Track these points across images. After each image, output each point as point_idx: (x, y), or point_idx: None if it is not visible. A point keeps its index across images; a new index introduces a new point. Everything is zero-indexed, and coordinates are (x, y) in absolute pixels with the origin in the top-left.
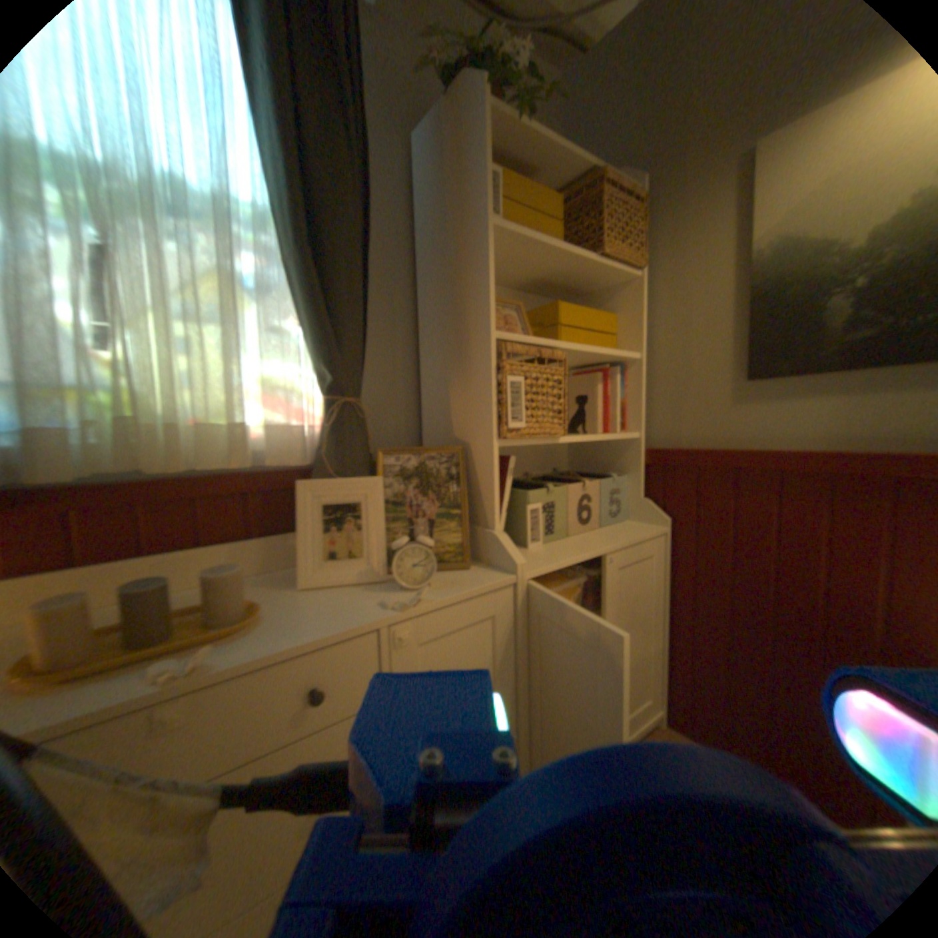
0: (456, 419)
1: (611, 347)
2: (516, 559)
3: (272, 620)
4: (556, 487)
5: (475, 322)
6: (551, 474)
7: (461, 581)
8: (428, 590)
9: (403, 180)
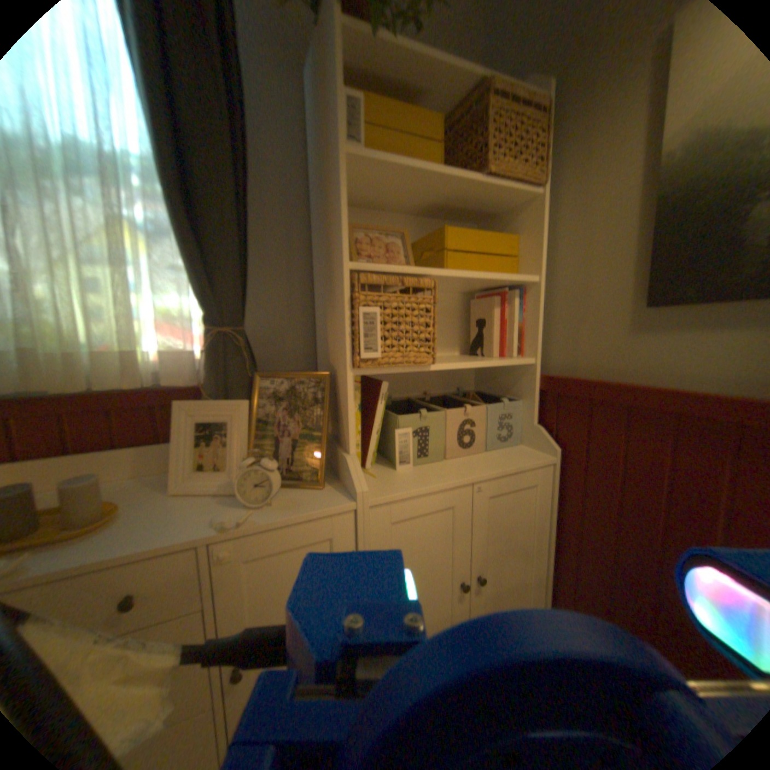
0: (332, 345)
1: (512, 270)
2: (360, 487)
3: (121, 525)
4: (435, 411)
5: (338, 253)
6: (454, 393)
7: (303, 503)
8: (253, 513)
9: (301, 119)
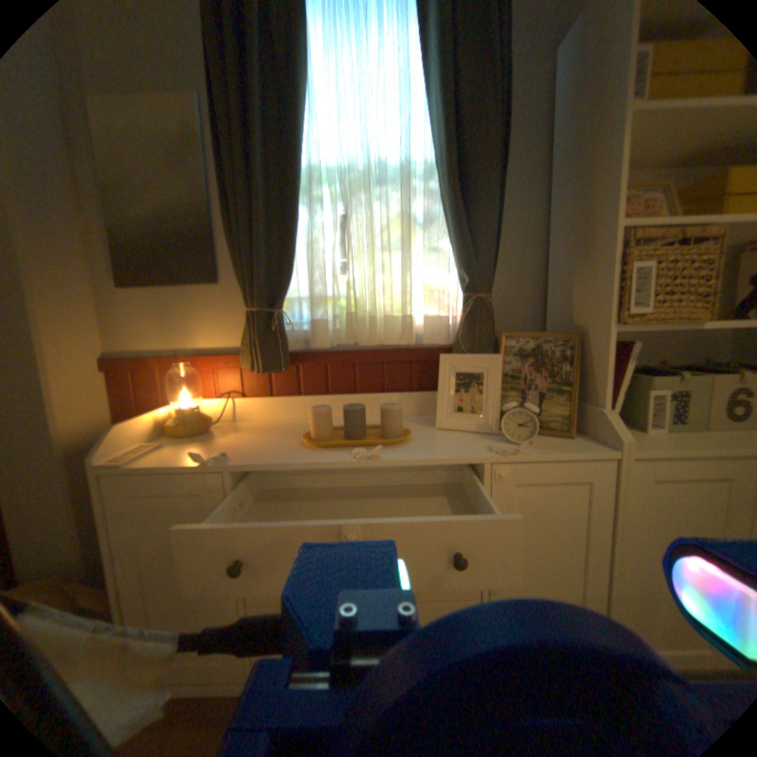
0: (577, 307)
1: None
2: (624, 439)
3: (415, 442)
4: (697, 377)
5: (603, 214)
6: (701, 365)
7: (561, 447)
8: (527, 446)
9: (546, 96)
